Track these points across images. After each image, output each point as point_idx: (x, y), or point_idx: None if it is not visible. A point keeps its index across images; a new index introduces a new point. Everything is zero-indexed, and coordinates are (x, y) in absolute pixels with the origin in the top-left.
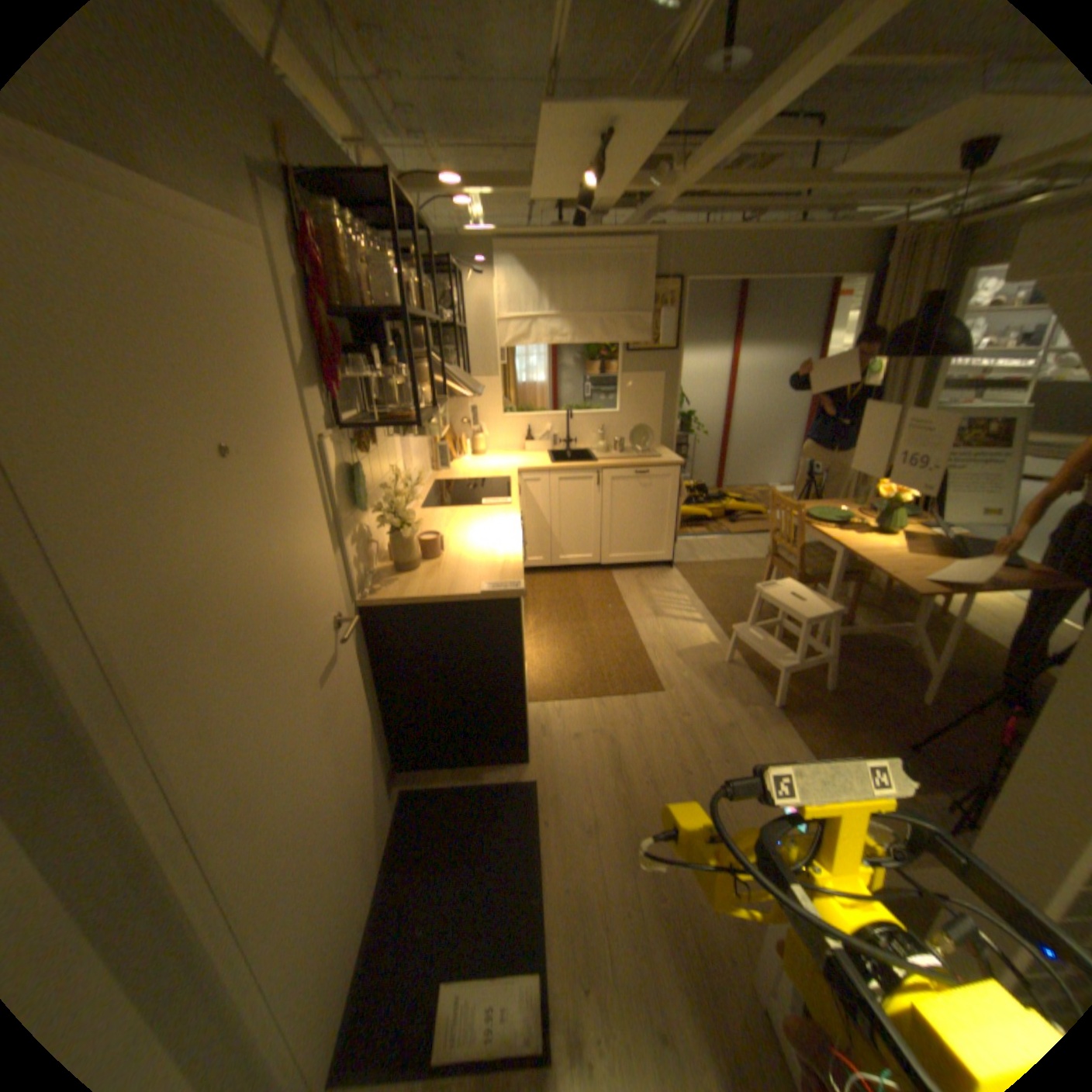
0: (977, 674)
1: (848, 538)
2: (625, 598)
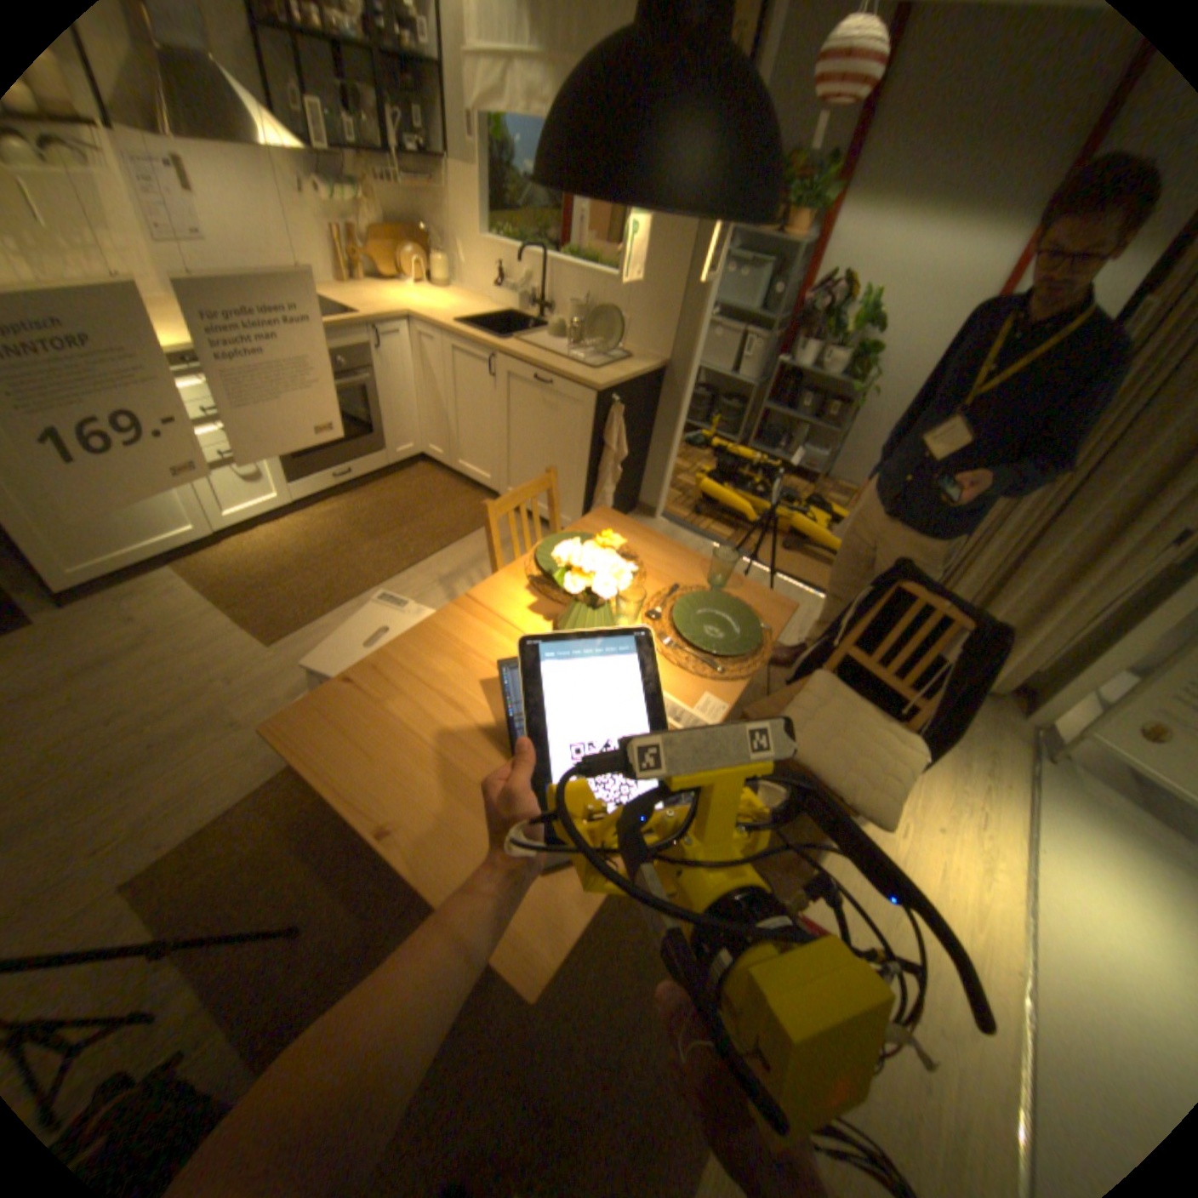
0: (617, 969)
1: (494, 599)
2: (458, 544)
